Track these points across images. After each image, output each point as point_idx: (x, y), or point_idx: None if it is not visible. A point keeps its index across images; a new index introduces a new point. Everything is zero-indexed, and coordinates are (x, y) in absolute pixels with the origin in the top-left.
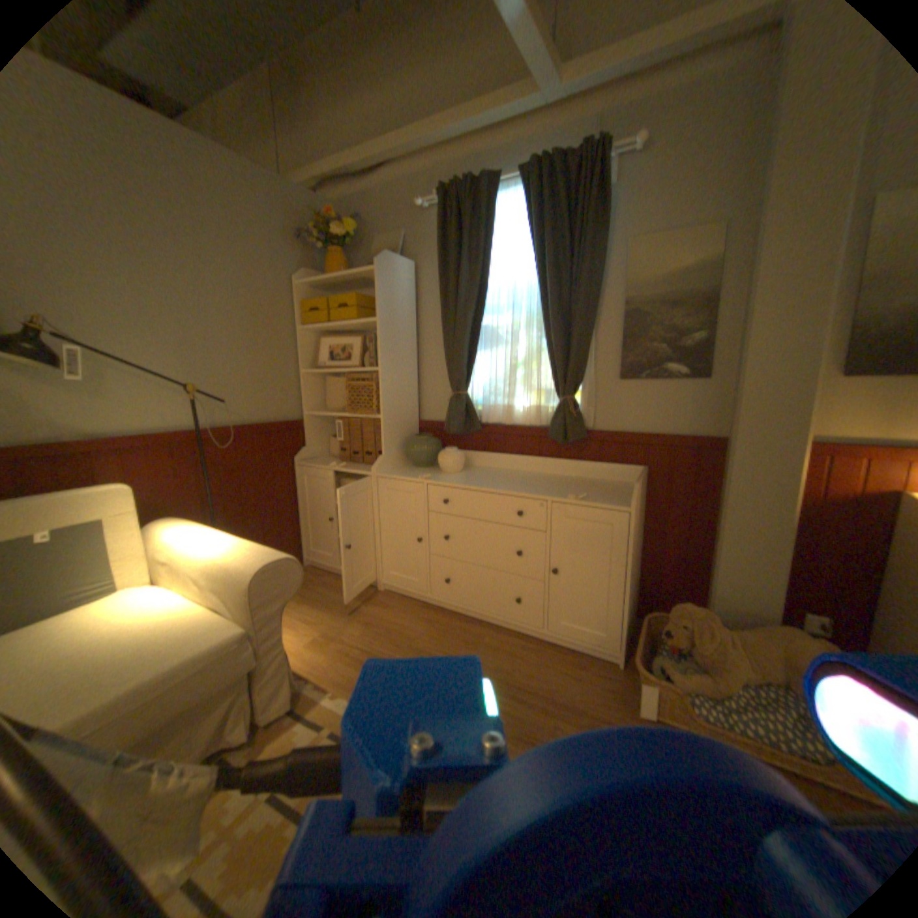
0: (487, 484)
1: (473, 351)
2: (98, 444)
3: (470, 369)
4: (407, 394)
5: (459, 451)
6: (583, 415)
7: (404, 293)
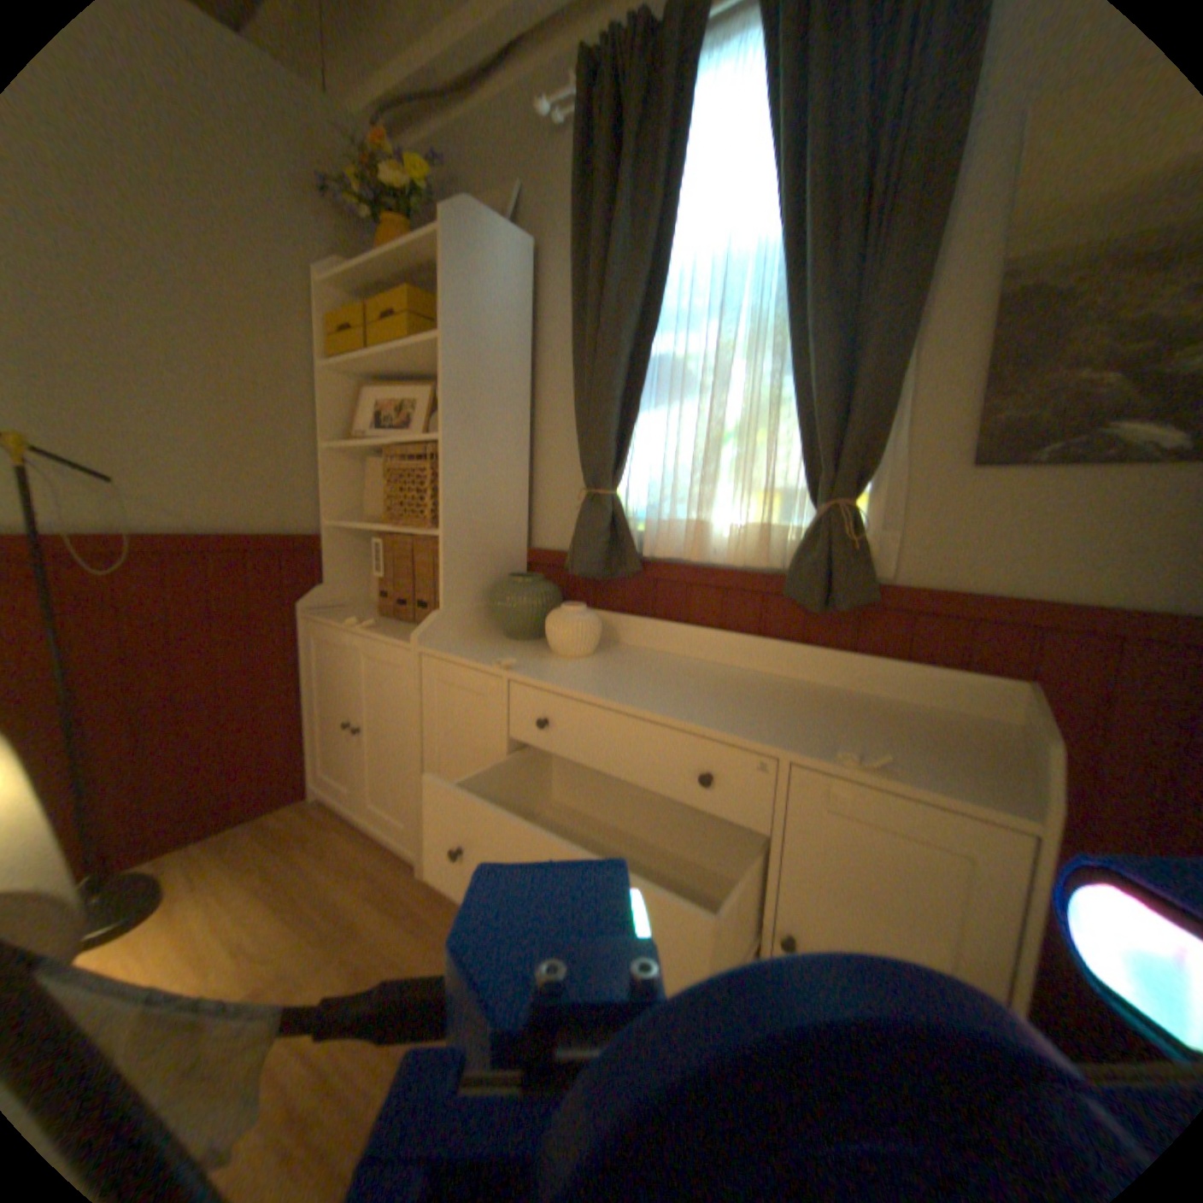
0: (639, 696)
1: (636, 408)
2: None
3: (626, 443)
4: (506, 495)
5: (591, 614)
6: (874, 550)
7: (509, 295)
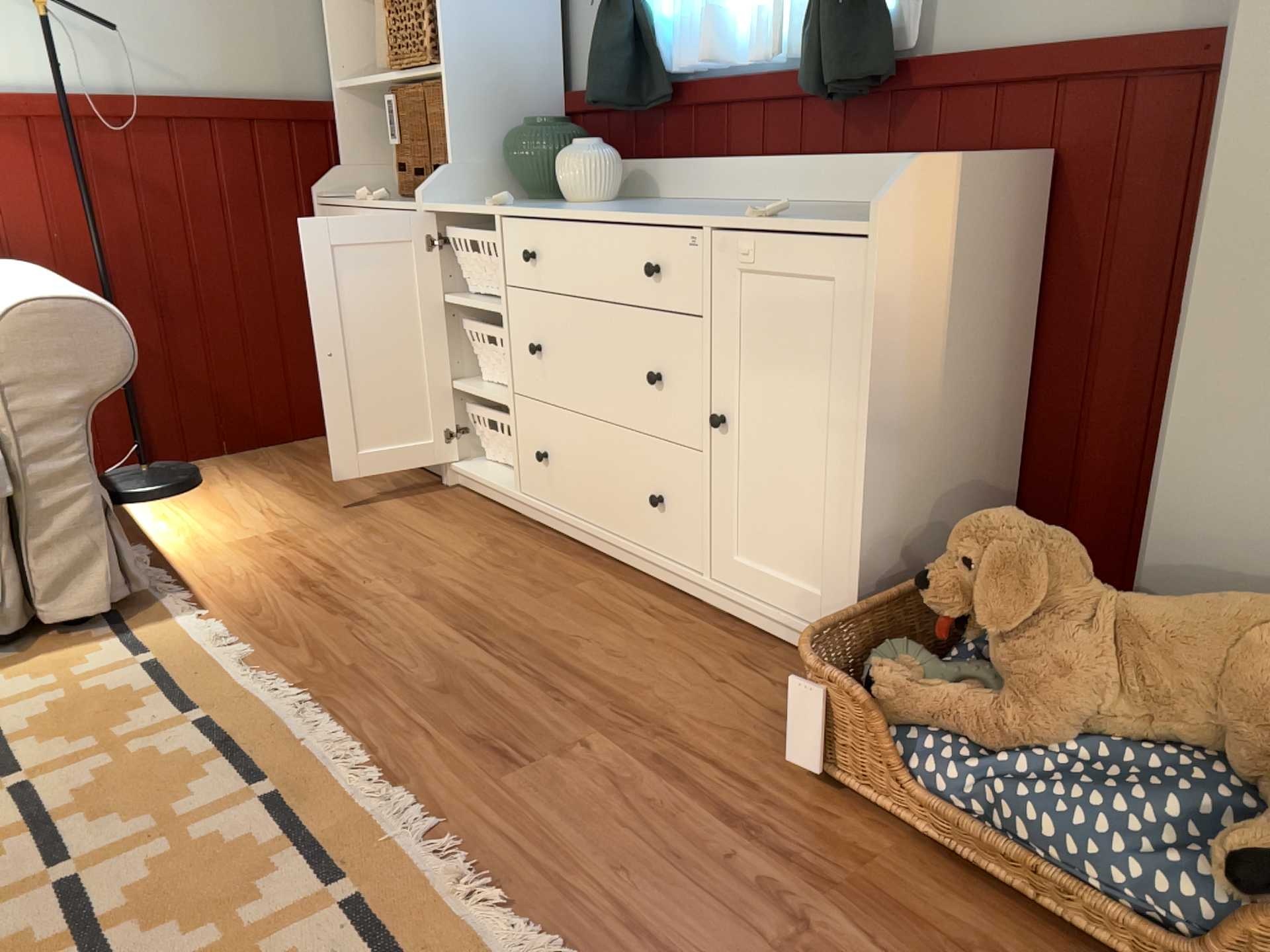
0: (612, 210)
1: None
2: None
3: None
4: (524, 22)
5: (600, 150)
6: (898, 19)
7: None
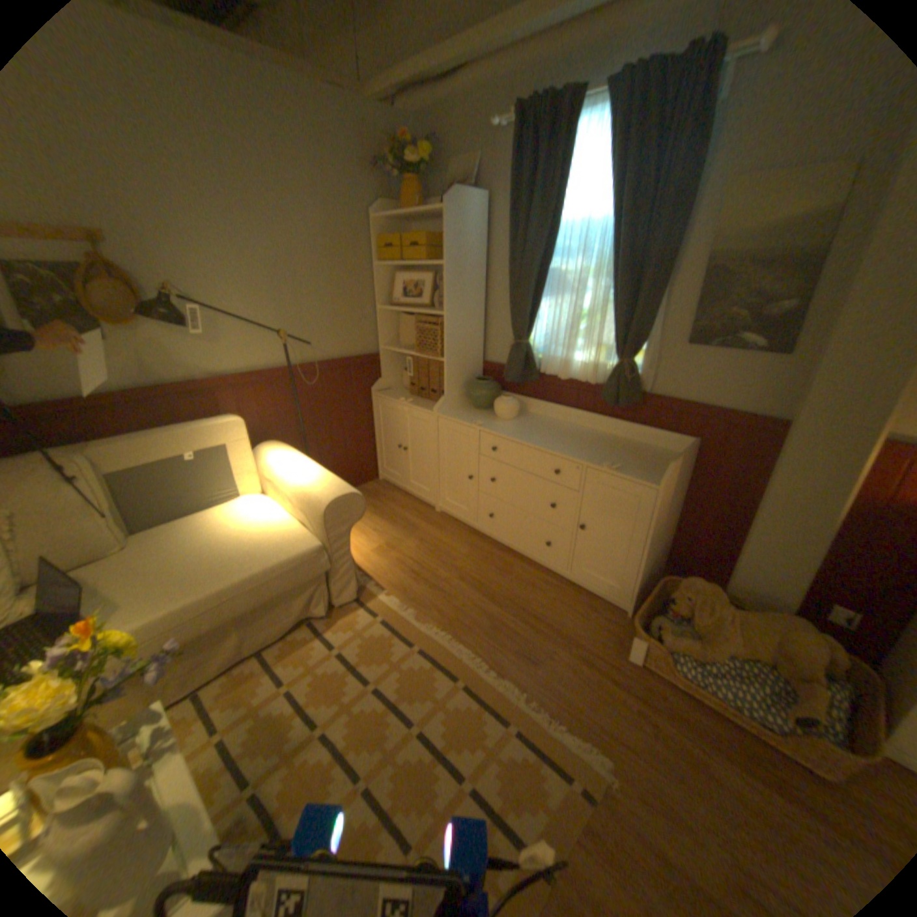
0: (533, 439)
1: (539, 298)
2: (219, 382)
3: (533, 318)
4: (472, 337)
5: (514, 401)
6: (643, 377)
7: (475, 231)
